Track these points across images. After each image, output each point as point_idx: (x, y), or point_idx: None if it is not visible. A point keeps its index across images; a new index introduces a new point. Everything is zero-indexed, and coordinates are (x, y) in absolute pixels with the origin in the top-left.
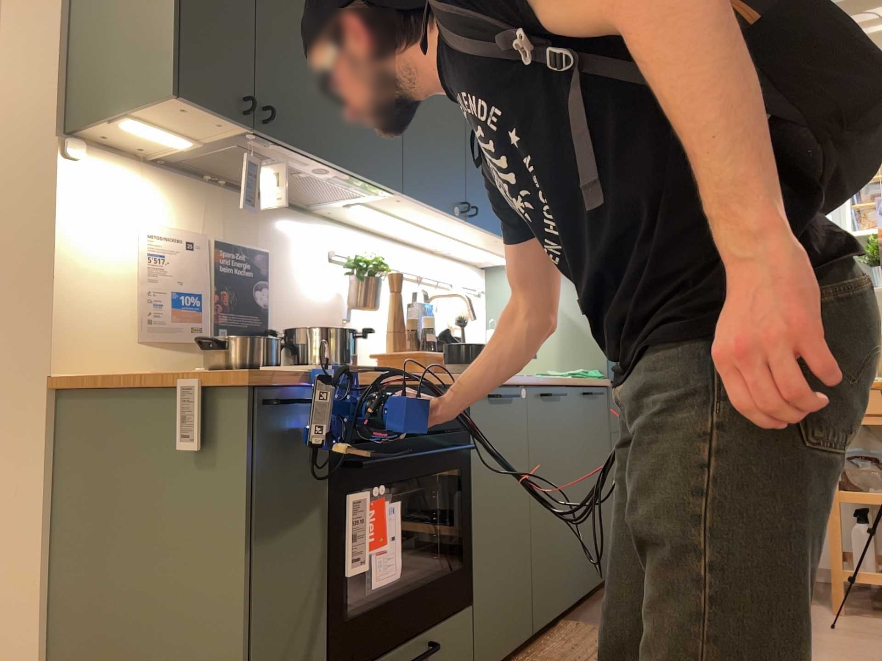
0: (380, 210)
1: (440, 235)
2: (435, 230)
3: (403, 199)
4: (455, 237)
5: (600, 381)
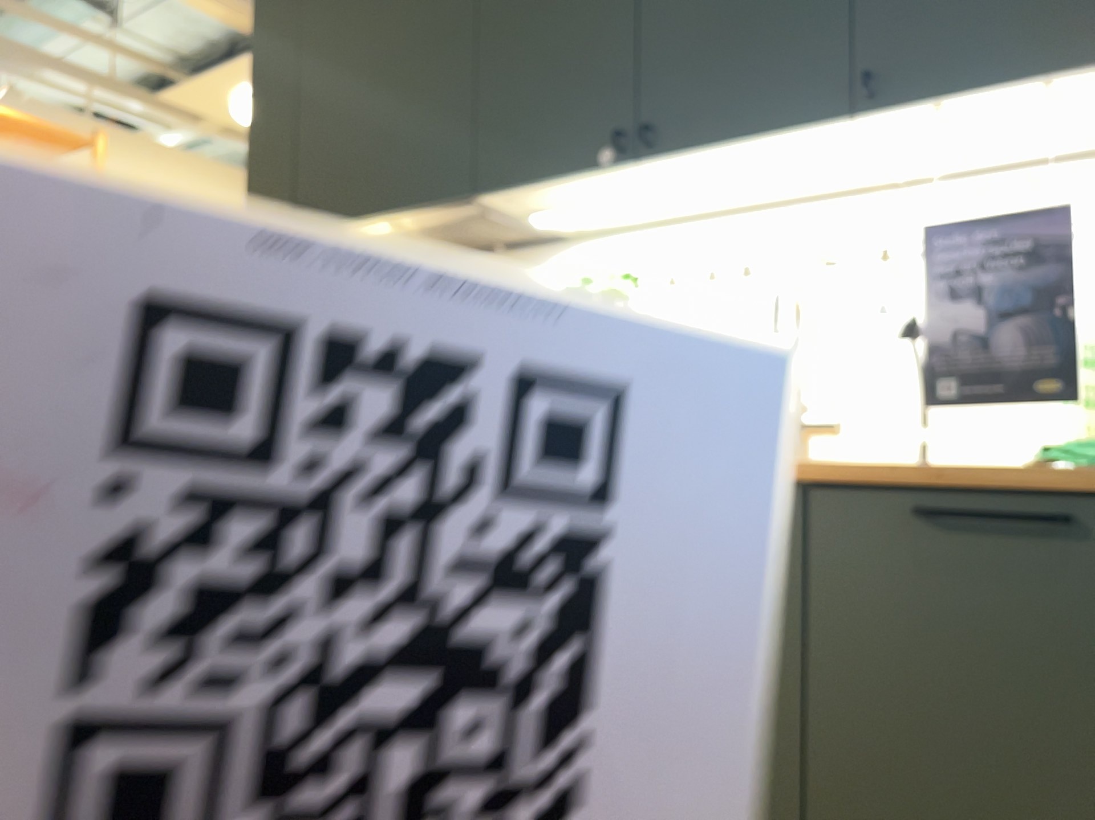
0: (562, 210)
1: (737, 182)
2: (702, 184)
3: (512, 195)
4: (777, 170)
5: (1050, 477)
